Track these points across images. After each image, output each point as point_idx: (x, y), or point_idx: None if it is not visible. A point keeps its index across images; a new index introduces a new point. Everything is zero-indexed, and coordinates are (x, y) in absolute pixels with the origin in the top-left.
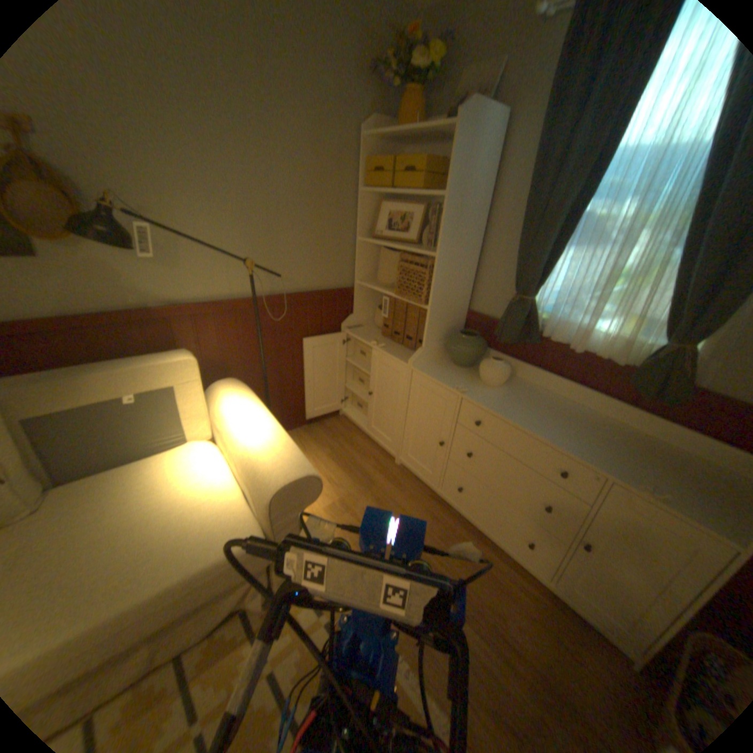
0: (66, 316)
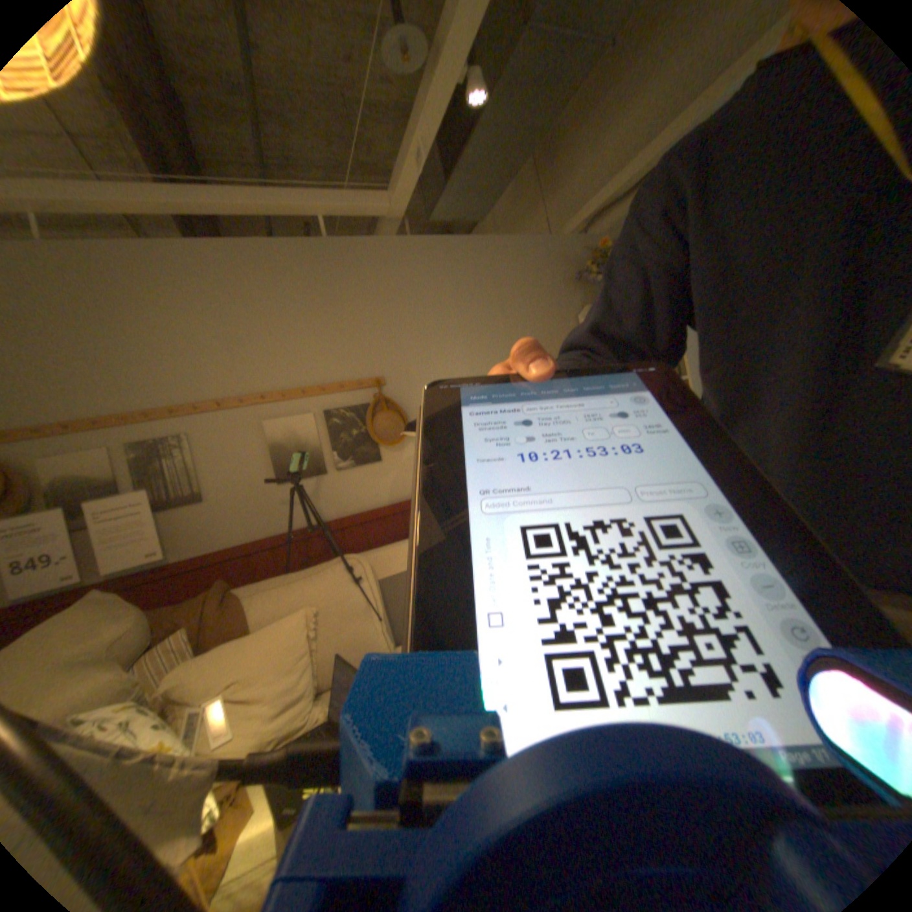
0: (394, 503)
